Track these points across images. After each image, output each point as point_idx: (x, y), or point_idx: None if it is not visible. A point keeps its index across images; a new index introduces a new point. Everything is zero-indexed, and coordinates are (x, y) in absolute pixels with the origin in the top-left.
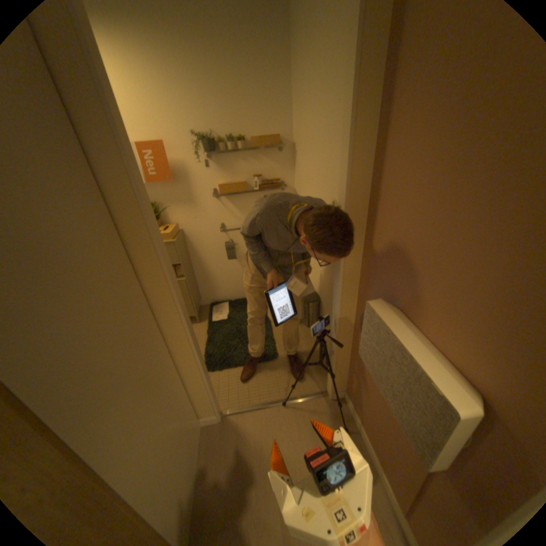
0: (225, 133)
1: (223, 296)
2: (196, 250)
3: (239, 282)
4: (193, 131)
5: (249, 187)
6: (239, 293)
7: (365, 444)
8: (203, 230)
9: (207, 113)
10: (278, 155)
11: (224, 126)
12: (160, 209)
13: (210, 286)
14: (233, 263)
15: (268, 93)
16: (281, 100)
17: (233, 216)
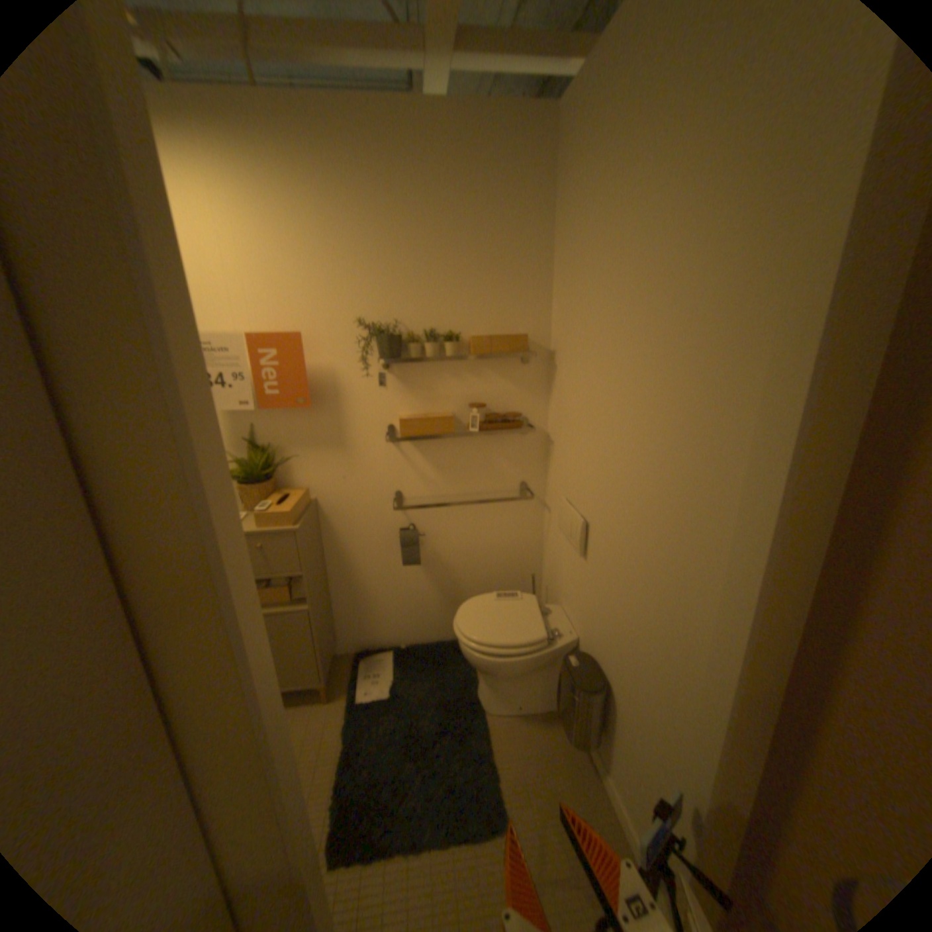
0: (422, 326)
1: (382, 636)
2: (338, 541)
3: (420, 609)
4: (363, 318)
5: (458, 425)
6: (417, 632)
7: None
8: (357, 502)
9: (392, 289)
10: (520, 369)
11: (422, 314)
12: (277, 457)
13: (359, 615)
14: (412, 570)
15: (509, 262)
16: (533, 274)
17: (421, 478)
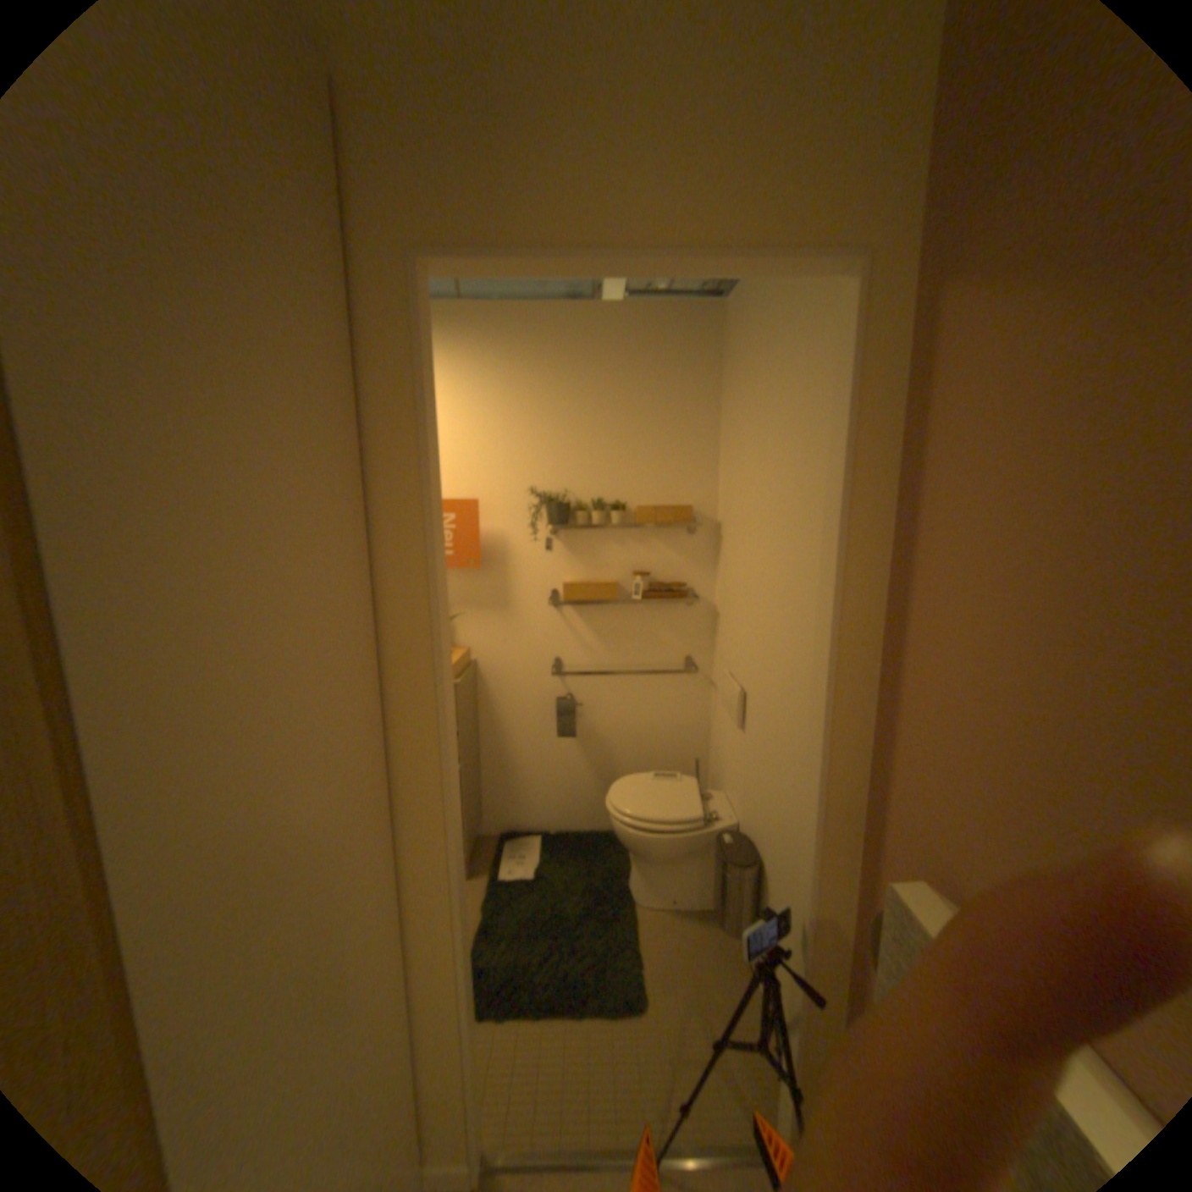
0: (591, 497)
1: (532, 820)
2: (495, 708)
3: (575, 792)
4: (536, 489)
5: (623, 594)
6: (570, 819)
7: None
8: (517, 668)
9: (565, 464)
10: (688, 541)
11: (592, 486)
12: None
13: (510, 793)
14: (569, 746)
15: (678, 440)
16: (701, 451)
17: (583, 647)
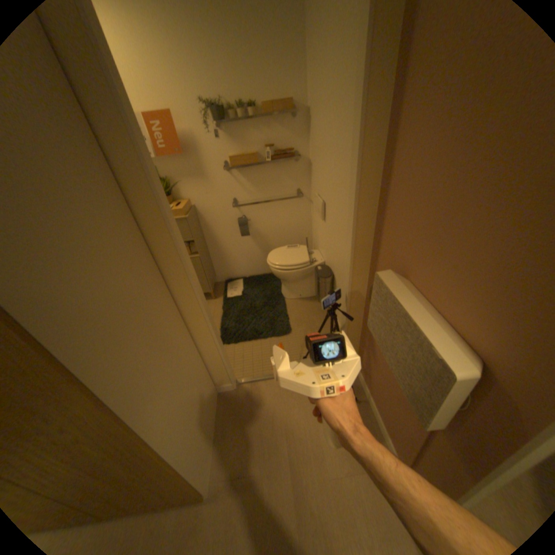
0: (234, 99)
1: (237, 273)
2: (209, 227)
3: (253, 259)
4: (201, 97)
5: (261, 159)
6: (253, 270)
7: (373, 412)
8: (215, 206)
9: (214, 76)
10: (292, 122)
11: (233, 91)
12: (171, 184)
13: (225, 264)
14: (247, 240)
15: (279, 49)
16: (294, 57)
17: (245, 191)
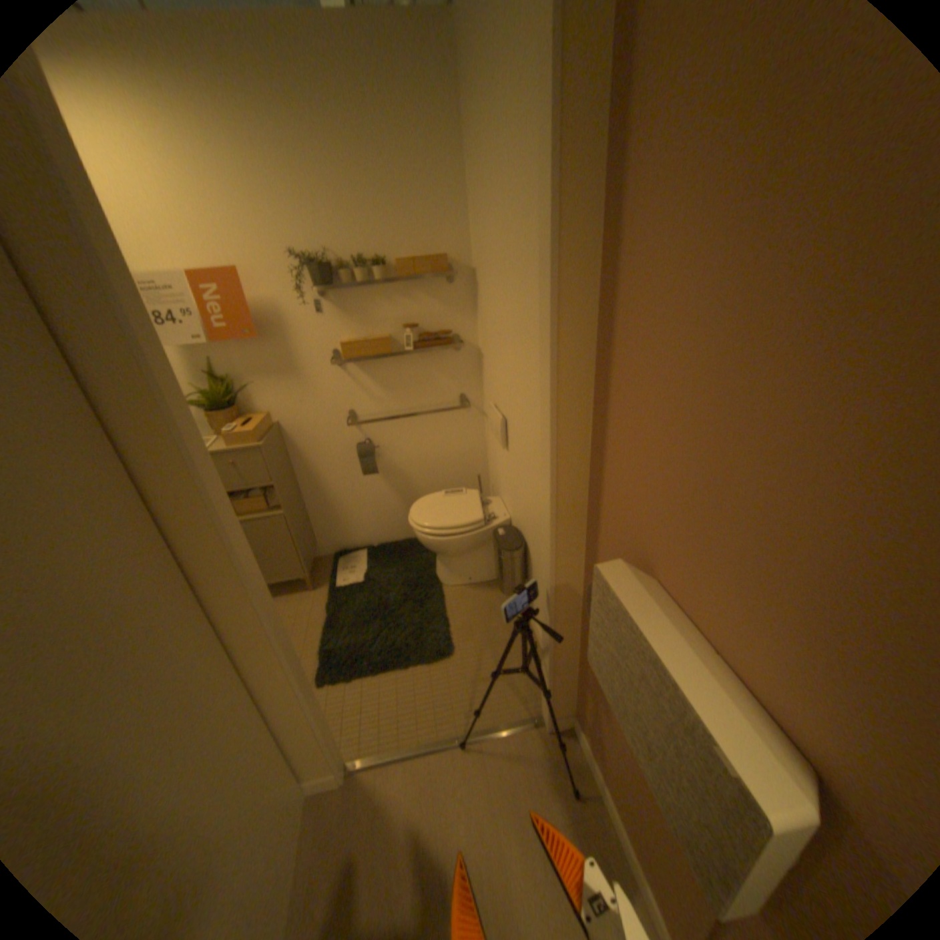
0: (350, 254)
1: (357, 540)
2: (305, 460)
3: (386, 514)
4: (293, 250)
5: (397, 347)
6: (386, 534)
7: (612, 822)
8: (316, 424)
9: (316, 220)
10: (447, 290)
11: (348, 243)
12: (237, 388)
13: (334, 523)
14: (374, 481)
15: (424, 185)
16: (448, 196)
17: (370, 399)
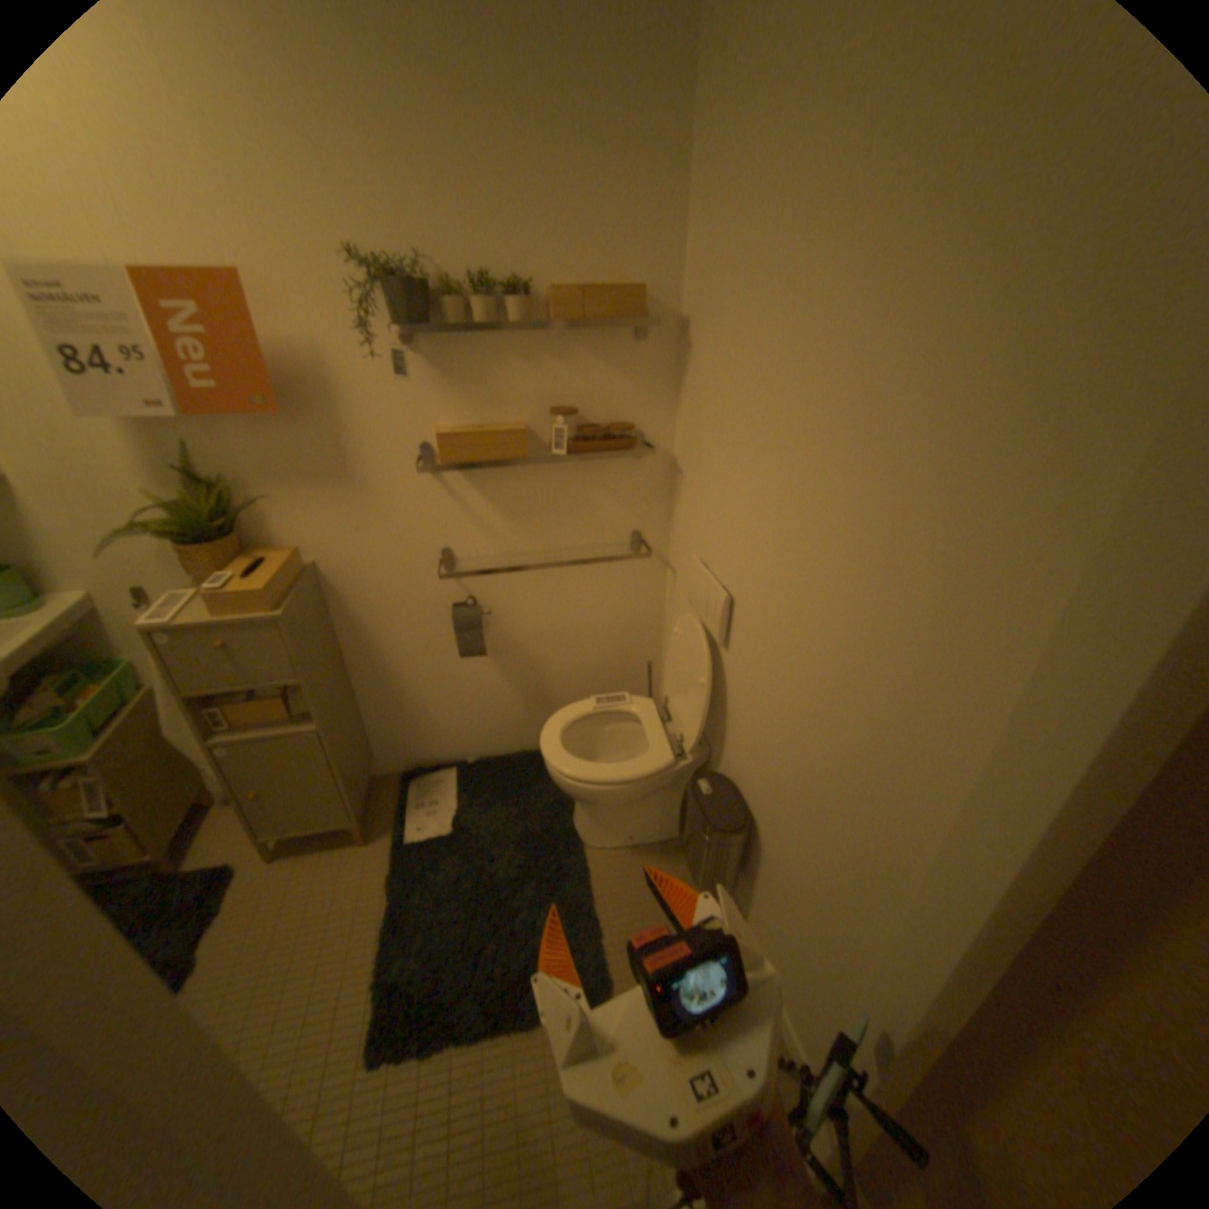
0: (464, 264)
1: (439, 750)
2: (358, 625)
3: (491, 712)
4: (354, 244)
5: (535, 443)
6: (488, 741)
7: None
8: (382, 567)
9: (403, 187)
10: (633, 349)
11: (462, 240)
12: (236, 498)
13: (403, 725)
14: (476, 661)
15: (615, 141)
16: (657, 170)
17: (480, 529)
